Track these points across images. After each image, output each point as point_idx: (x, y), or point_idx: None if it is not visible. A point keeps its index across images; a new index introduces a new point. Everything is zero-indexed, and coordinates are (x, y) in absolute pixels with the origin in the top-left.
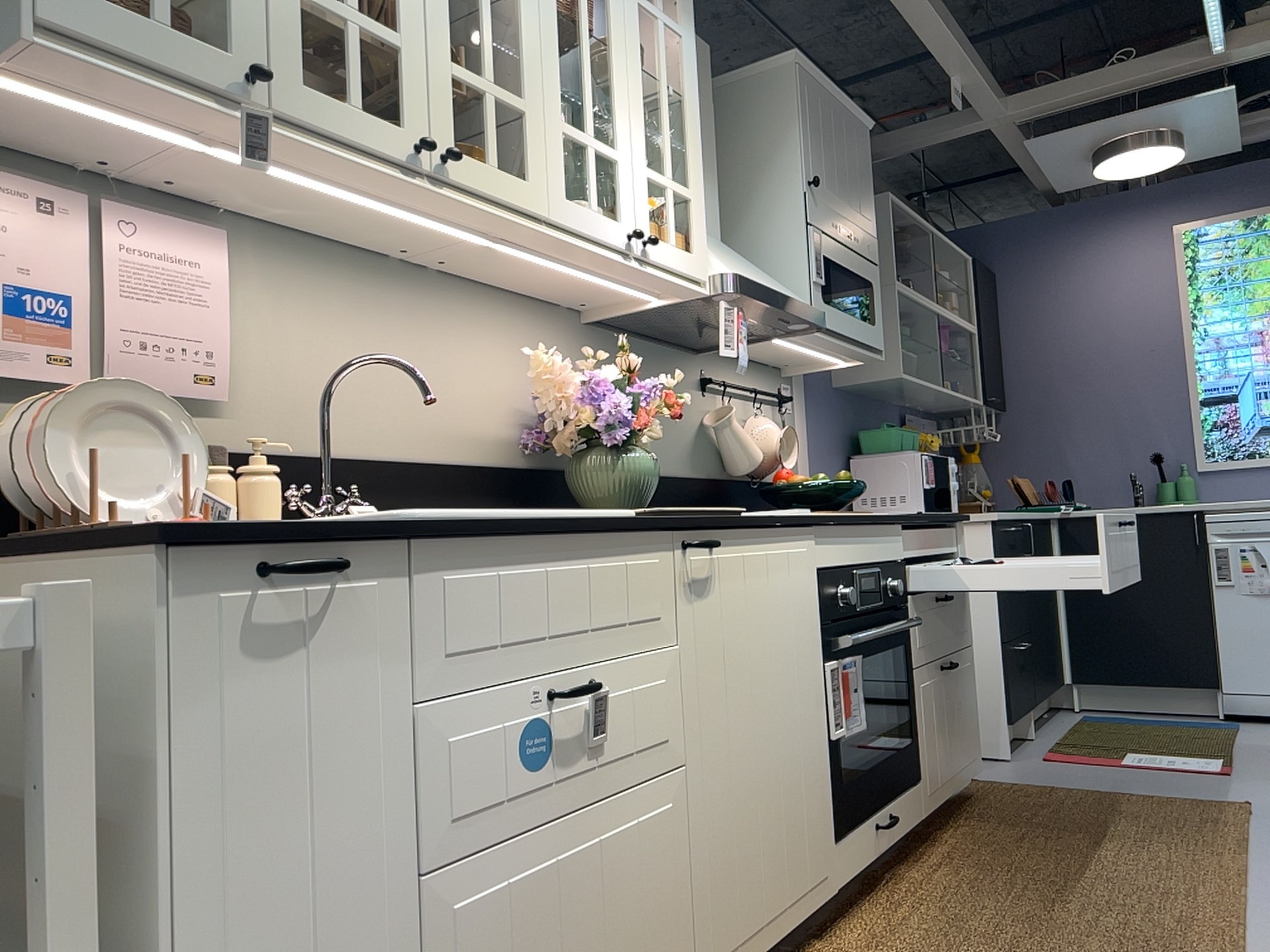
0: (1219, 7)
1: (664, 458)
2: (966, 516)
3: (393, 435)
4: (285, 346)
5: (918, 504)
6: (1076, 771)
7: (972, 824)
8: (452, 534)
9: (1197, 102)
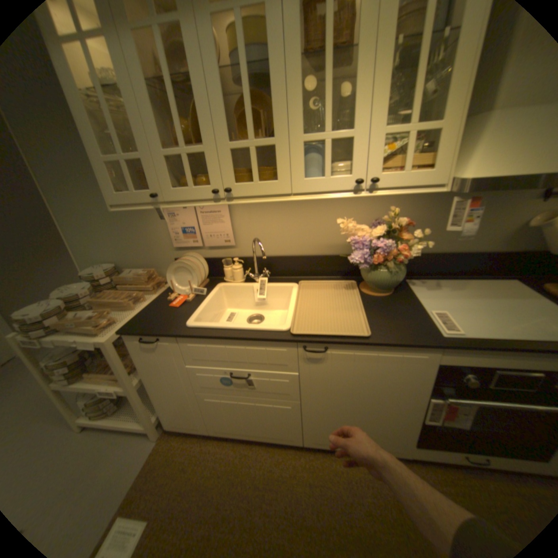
0: None
1: (473, 243)
2: None
3: (293, 248)
4: (253, 226)
5: None
6: None
7: None
8: (187, 338)
9: None
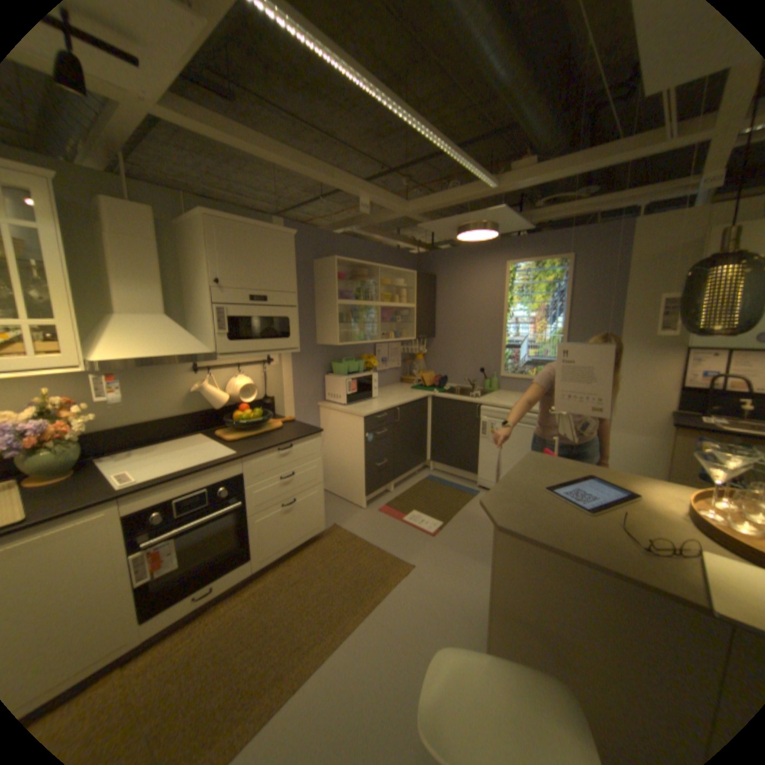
0: (478, 166)
1: (156, 411)
2: (318, 431)
3: None
4: None
5: (346, 400)
6: (379, 523)
7: (290, 567)
8: None
9: (490, 211)
